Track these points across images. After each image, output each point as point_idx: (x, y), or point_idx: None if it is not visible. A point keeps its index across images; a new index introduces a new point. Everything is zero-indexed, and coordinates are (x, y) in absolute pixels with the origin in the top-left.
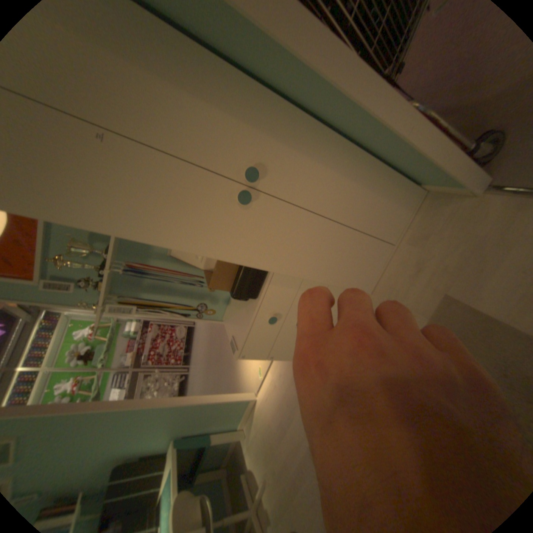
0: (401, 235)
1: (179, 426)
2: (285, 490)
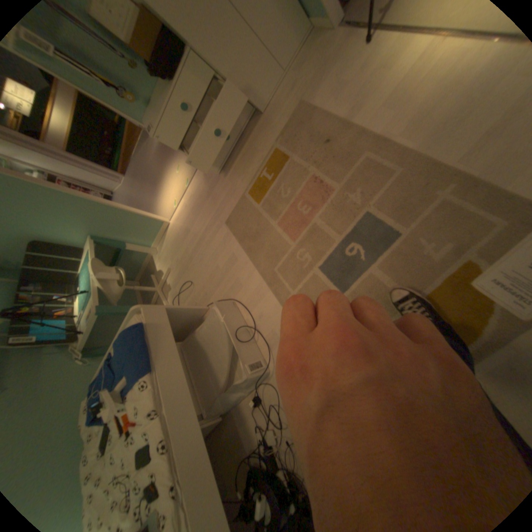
0: (289, 63)
1: (96, 226)
2: (183, 264)
